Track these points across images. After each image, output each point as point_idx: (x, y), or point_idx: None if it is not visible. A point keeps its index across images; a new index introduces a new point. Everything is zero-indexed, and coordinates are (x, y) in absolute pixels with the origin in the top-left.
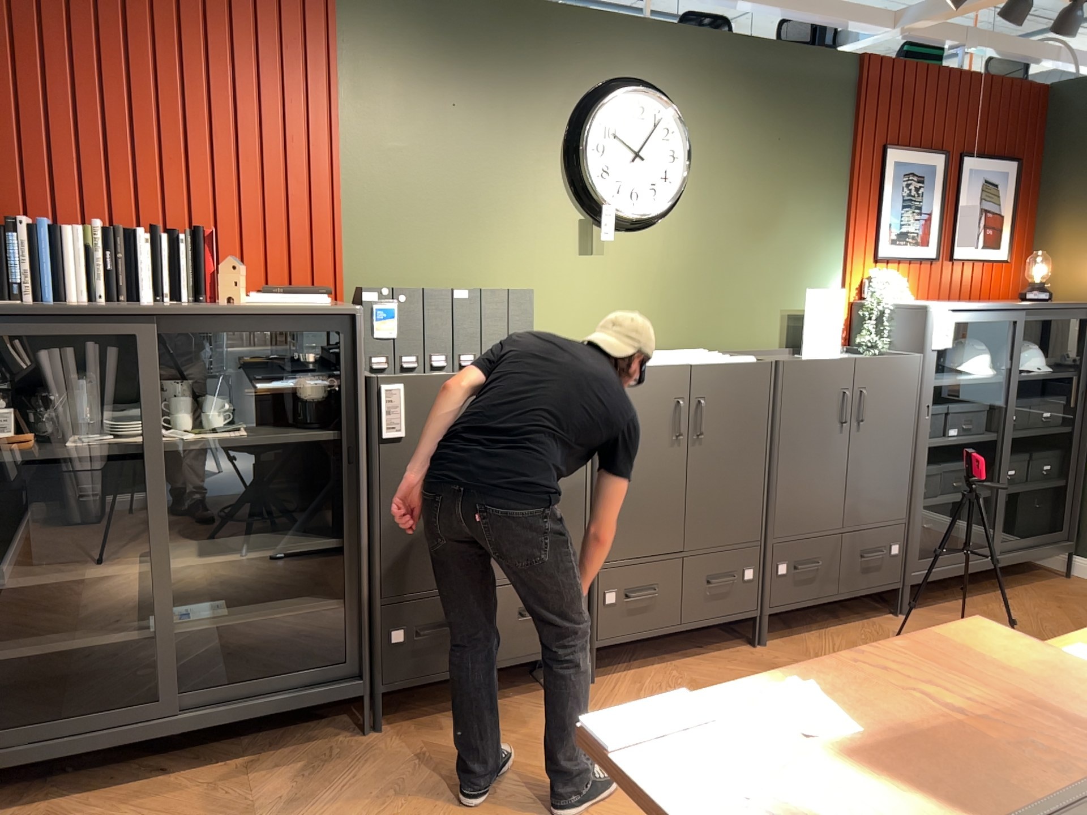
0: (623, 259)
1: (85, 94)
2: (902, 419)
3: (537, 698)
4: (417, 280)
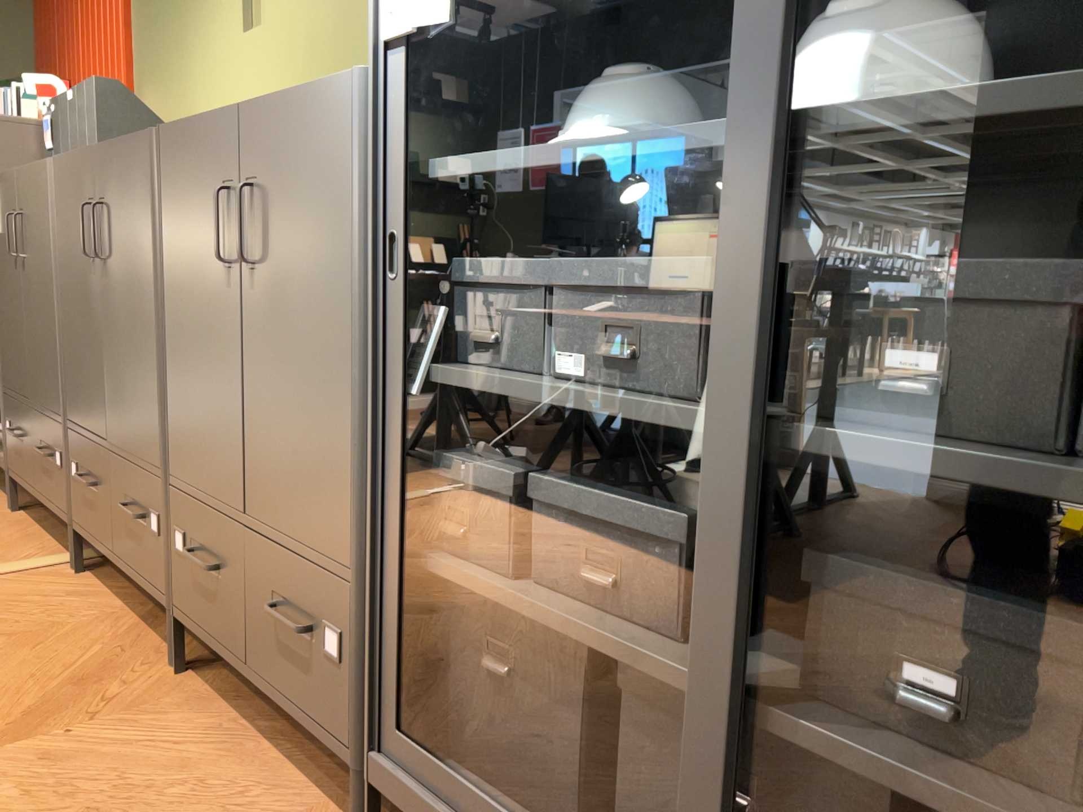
0: (275, 27)
1: (66, 2)
2: (323, 265)
3: (52, 555)
4: (162, 104)
